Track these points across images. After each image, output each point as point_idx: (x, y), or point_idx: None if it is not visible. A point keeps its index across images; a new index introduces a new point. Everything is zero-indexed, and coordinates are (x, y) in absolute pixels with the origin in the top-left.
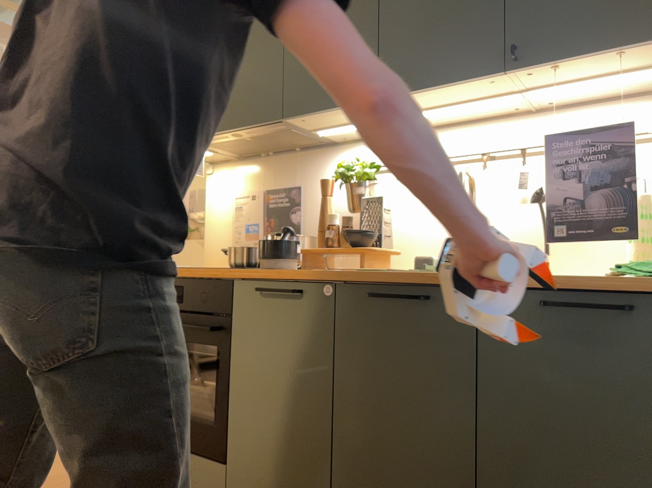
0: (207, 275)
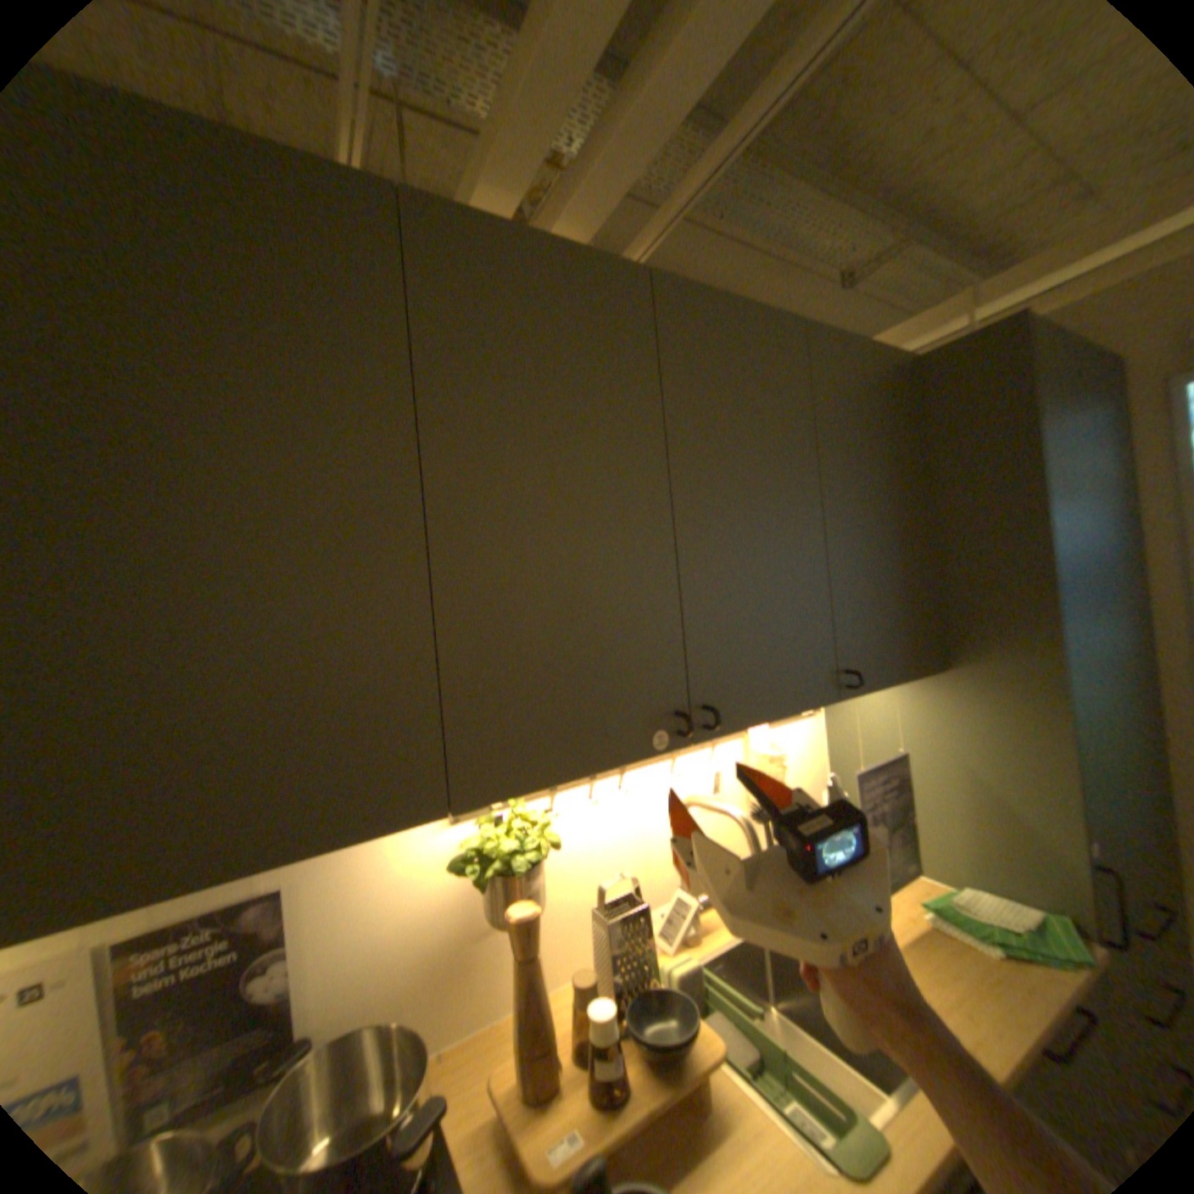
0: None
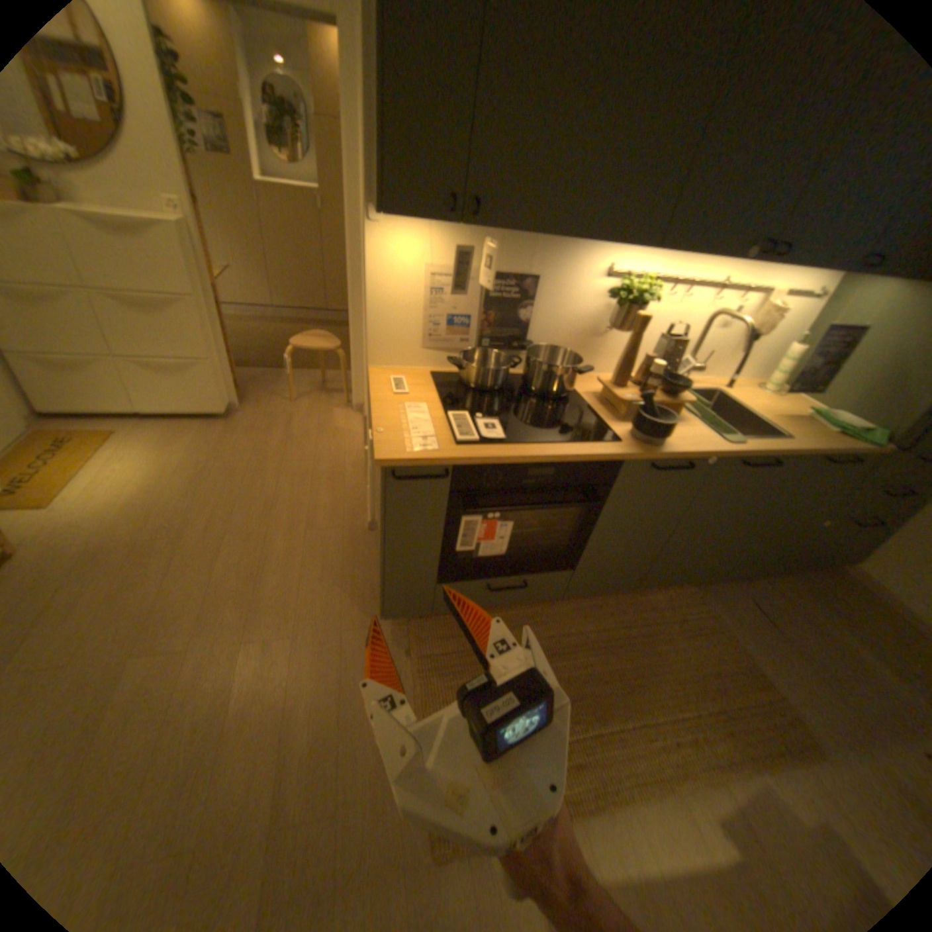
0: (590, 454)
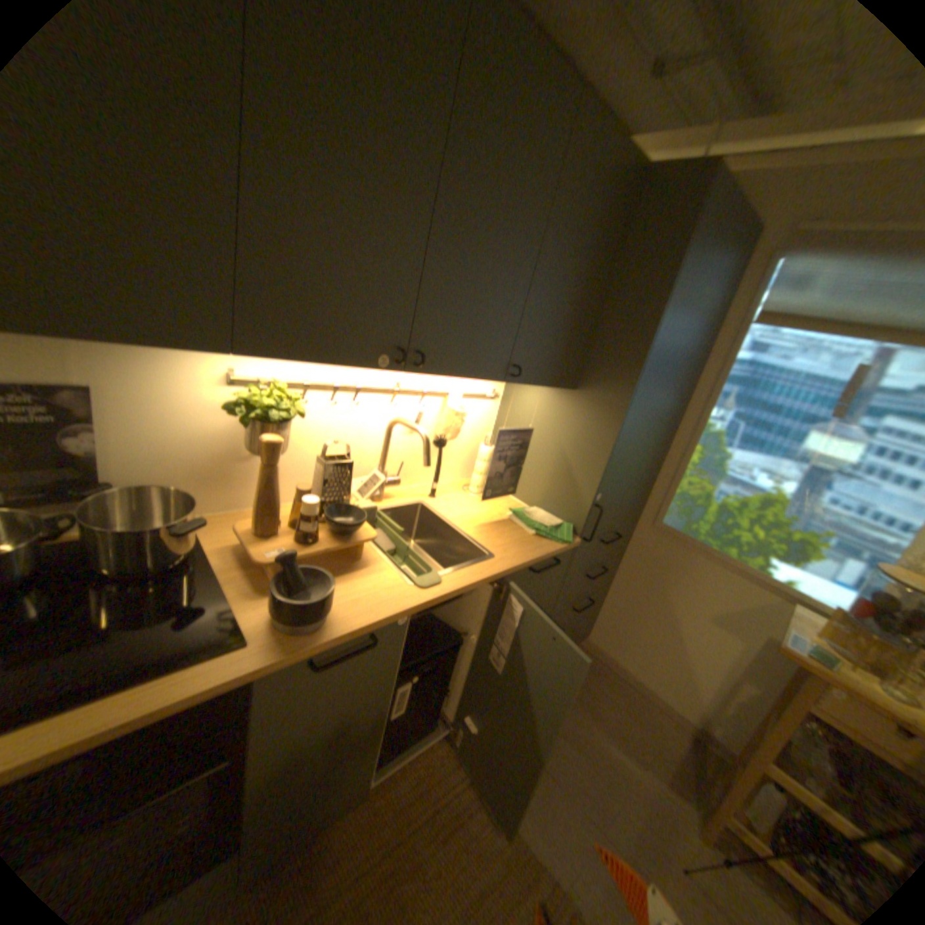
0: (170, 700)
